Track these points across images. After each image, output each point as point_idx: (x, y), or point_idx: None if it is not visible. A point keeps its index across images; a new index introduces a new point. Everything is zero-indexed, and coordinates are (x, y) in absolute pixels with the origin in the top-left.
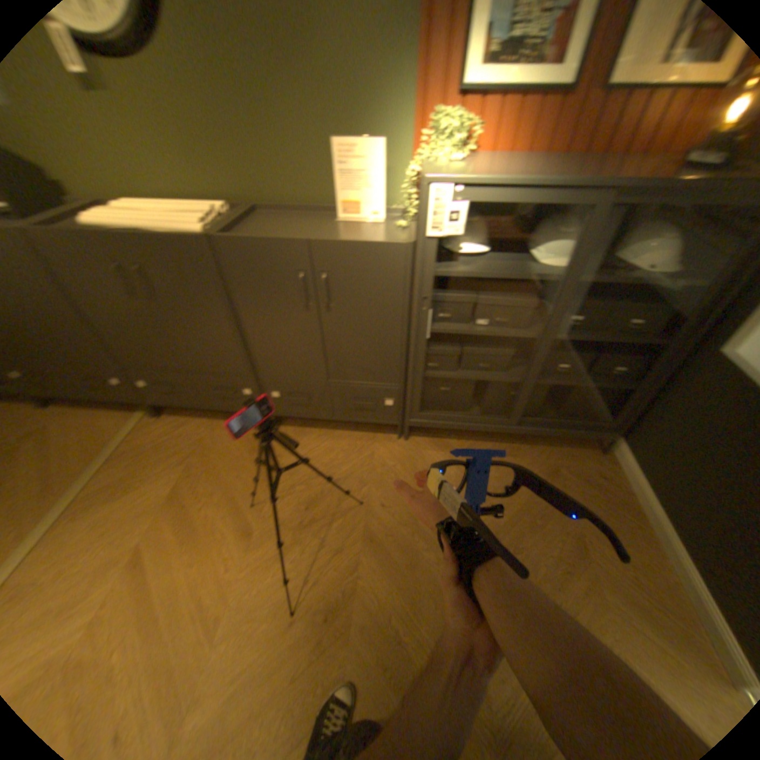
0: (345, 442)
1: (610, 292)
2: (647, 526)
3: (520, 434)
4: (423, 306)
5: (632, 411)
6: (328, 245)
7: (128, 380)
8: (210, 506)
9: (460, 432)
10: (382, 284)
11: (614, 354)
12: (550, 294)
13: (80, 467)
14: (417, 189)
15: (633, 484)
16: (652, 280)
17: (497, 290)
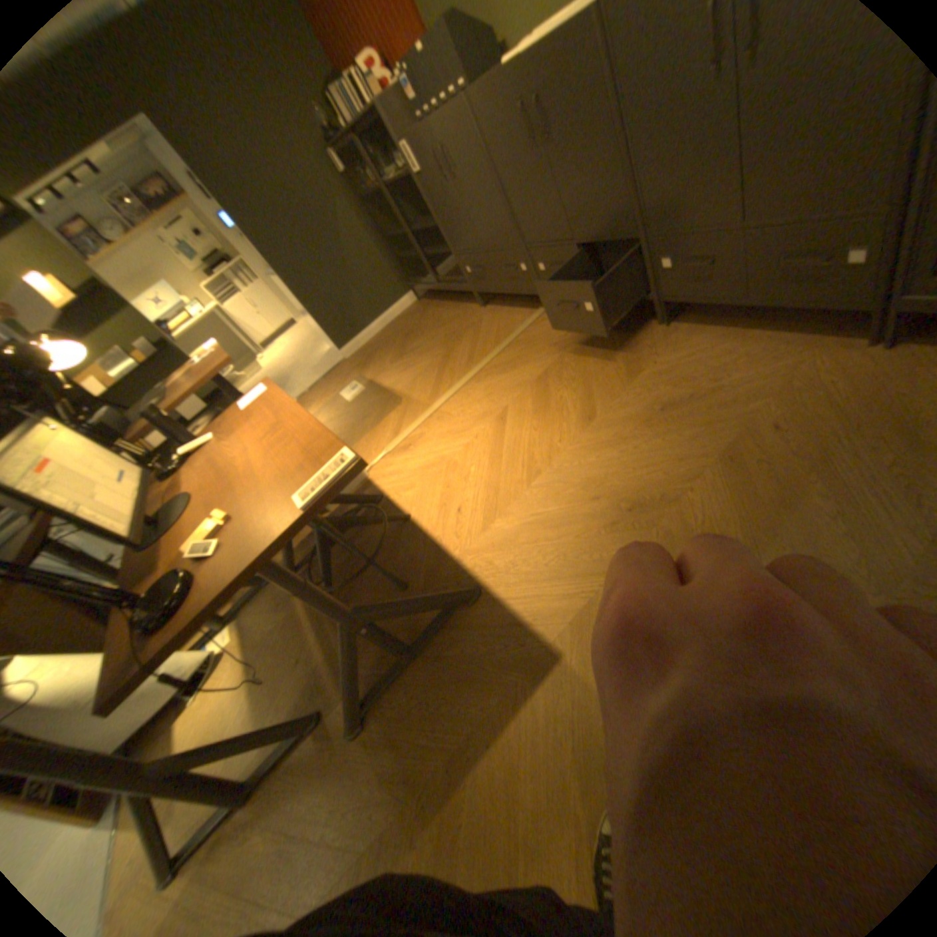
0: (762, 345)
1: None
2: None
3: None
4: None
5: None
6: None
7: (535, 264)
8: (569, 389)
9: None
10: None
11: None
12: None
13: (493, 347)
14: None
15: None
16: None
17: None
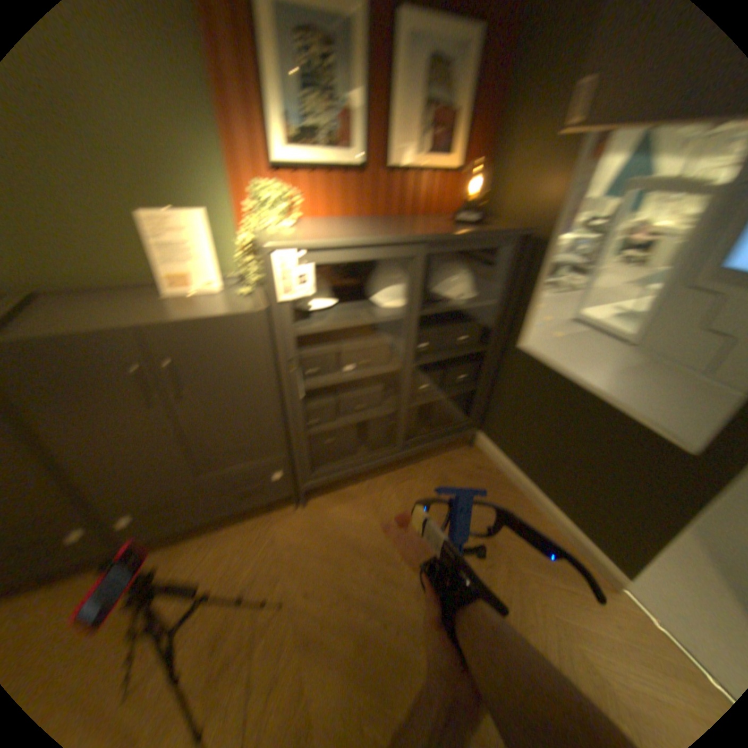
0: (233, 542)
1: (436, 320)
2: (519, 494)
3: (403, 457)
4: (289, 369)
5: (477, 407)
6: (162, 329)
7: None
8: None
9: (353, 477)
10: (240, 357)
11: (453, 367)
12: (395, 331)
13: None
14: (252, 257)
15: (497, 464)
16: (462, 306)
17: (352, 337)
